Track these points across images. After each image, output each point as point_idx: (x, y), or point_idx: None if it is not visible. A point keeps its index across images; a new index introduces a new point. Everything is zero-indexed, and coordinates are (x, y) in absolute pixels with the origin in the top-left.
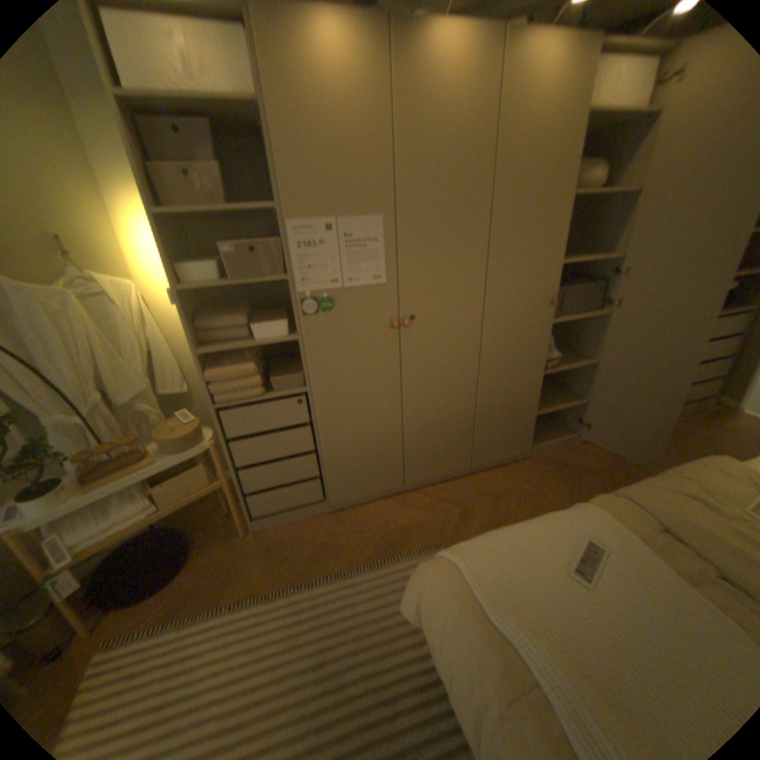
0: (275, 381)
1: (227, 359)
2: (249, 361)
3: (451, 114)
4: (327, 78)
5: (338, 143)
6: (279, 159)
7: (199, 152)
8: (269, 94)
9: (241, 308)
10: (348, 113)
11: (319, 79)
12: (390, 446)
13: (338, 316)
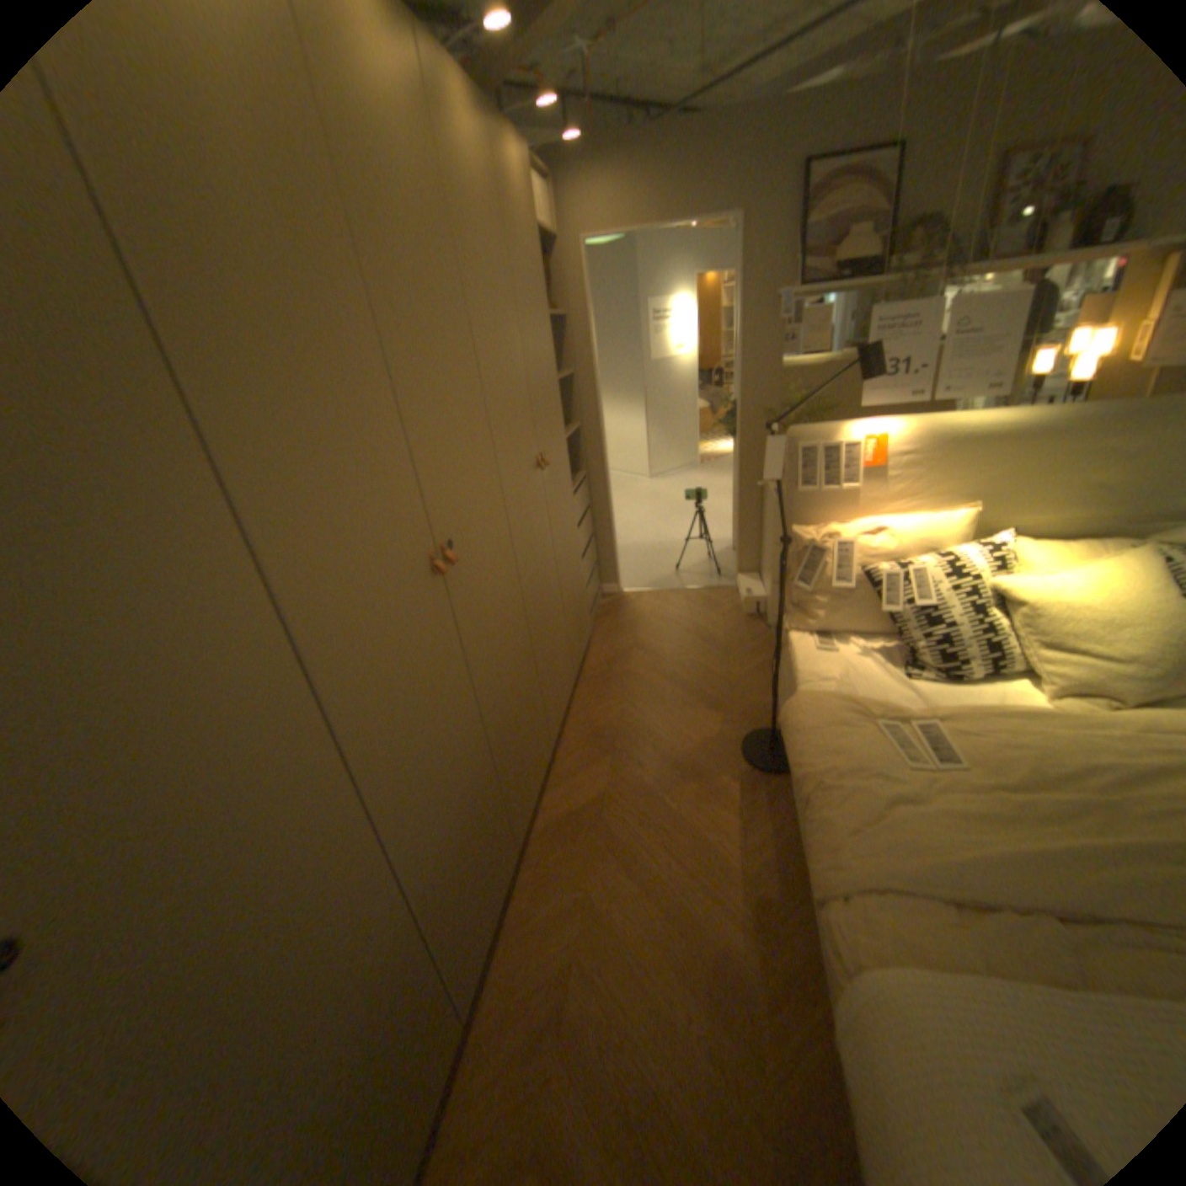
0: None
1: None
2: None
3: None
4: None
5: None
6: None
7: None
8: None
9: None
10: None
11: None
12: None
13: None
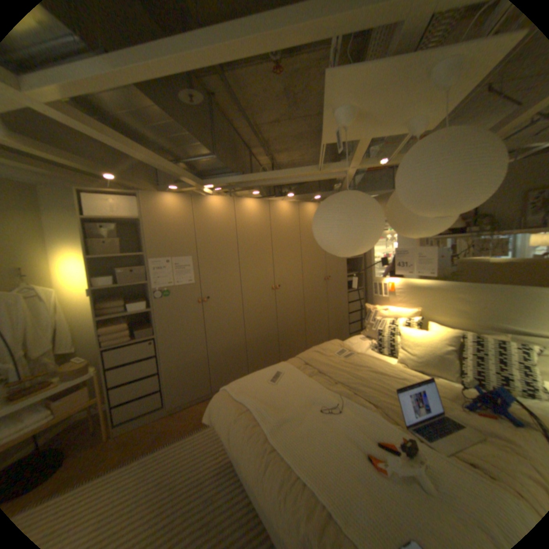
0: (137, 333)
1: (111, 324)
2: (123, 324)
3: (217, 222)
4: (168, 212)
5: (173, 232)
6: (148, 237)
7: (110, 234)
8: (145, 217)
9: (120, 298)
10: (177, 222)
11: (165, 212)
12: (202, 367)
13: (172, 298)
